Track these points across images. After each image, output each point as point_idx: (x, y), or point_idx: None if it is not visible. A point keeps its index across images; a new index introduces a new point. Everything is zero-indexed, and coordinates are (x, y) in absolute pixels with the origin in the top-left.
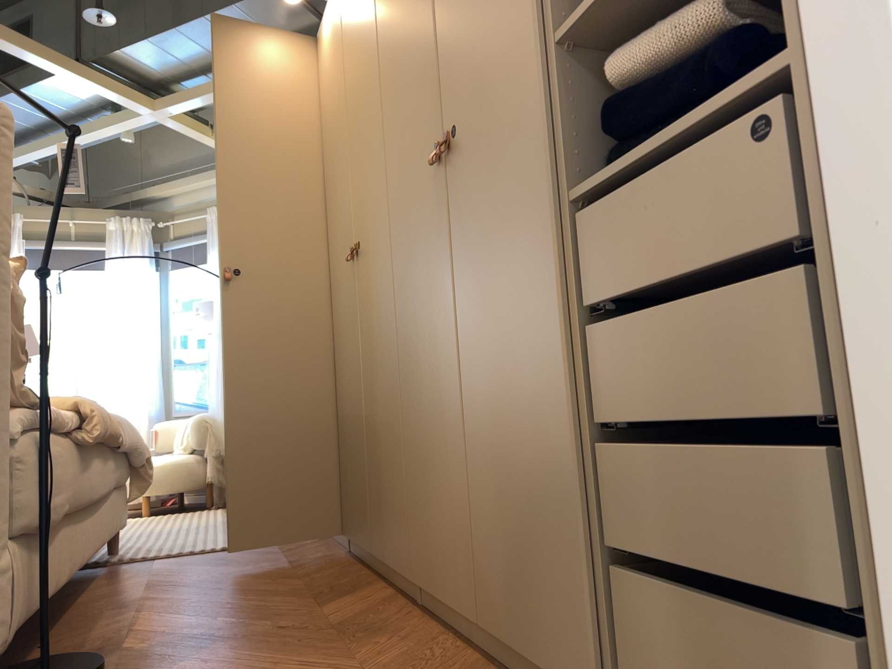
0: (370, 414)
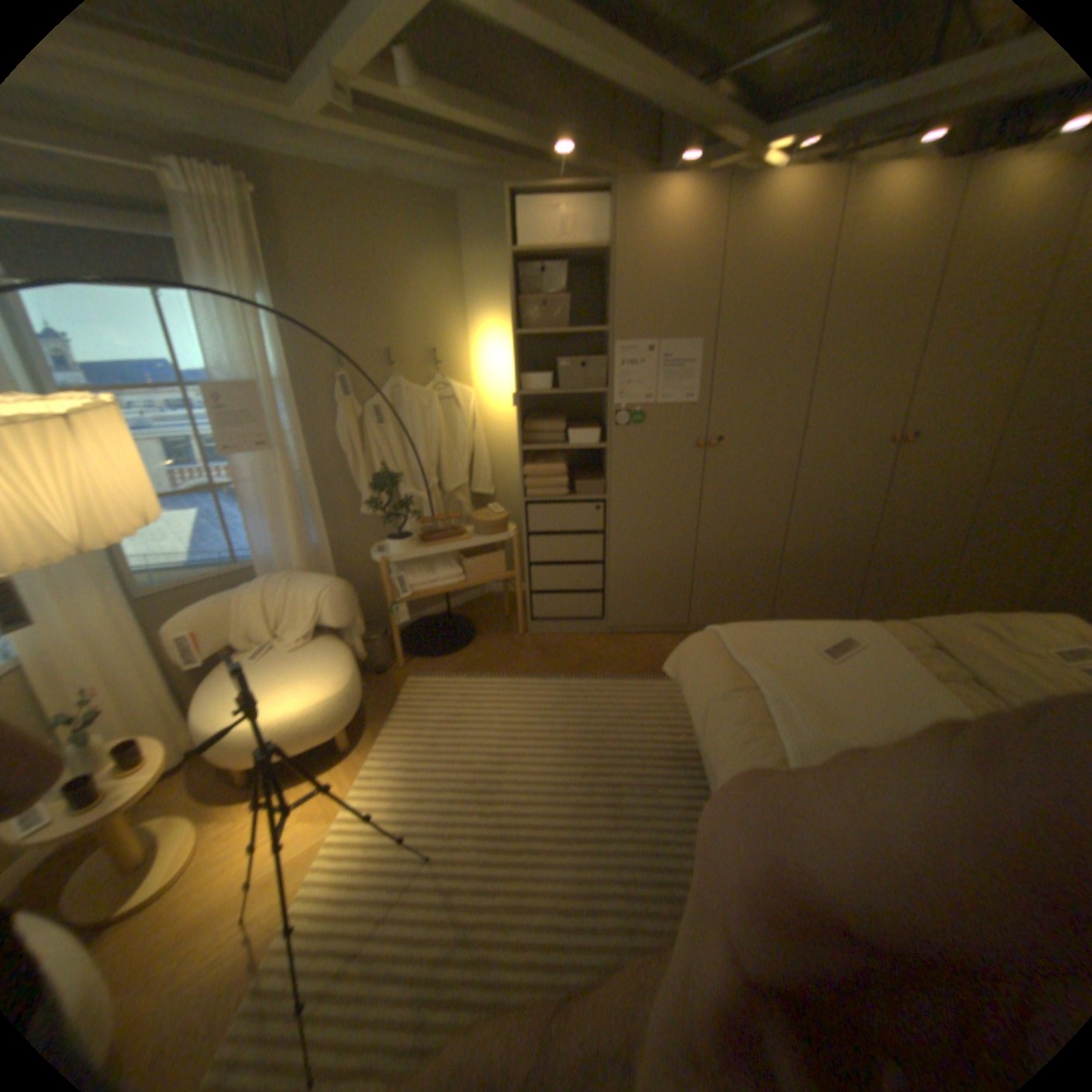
0: (877, 549)
